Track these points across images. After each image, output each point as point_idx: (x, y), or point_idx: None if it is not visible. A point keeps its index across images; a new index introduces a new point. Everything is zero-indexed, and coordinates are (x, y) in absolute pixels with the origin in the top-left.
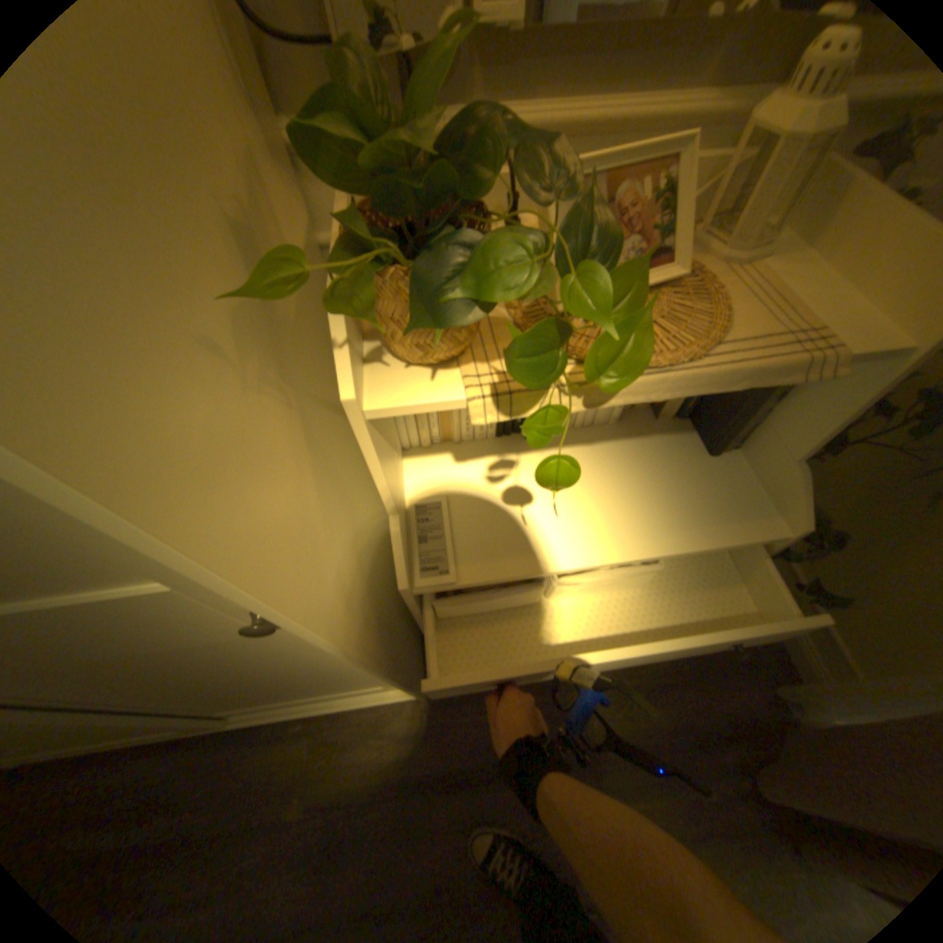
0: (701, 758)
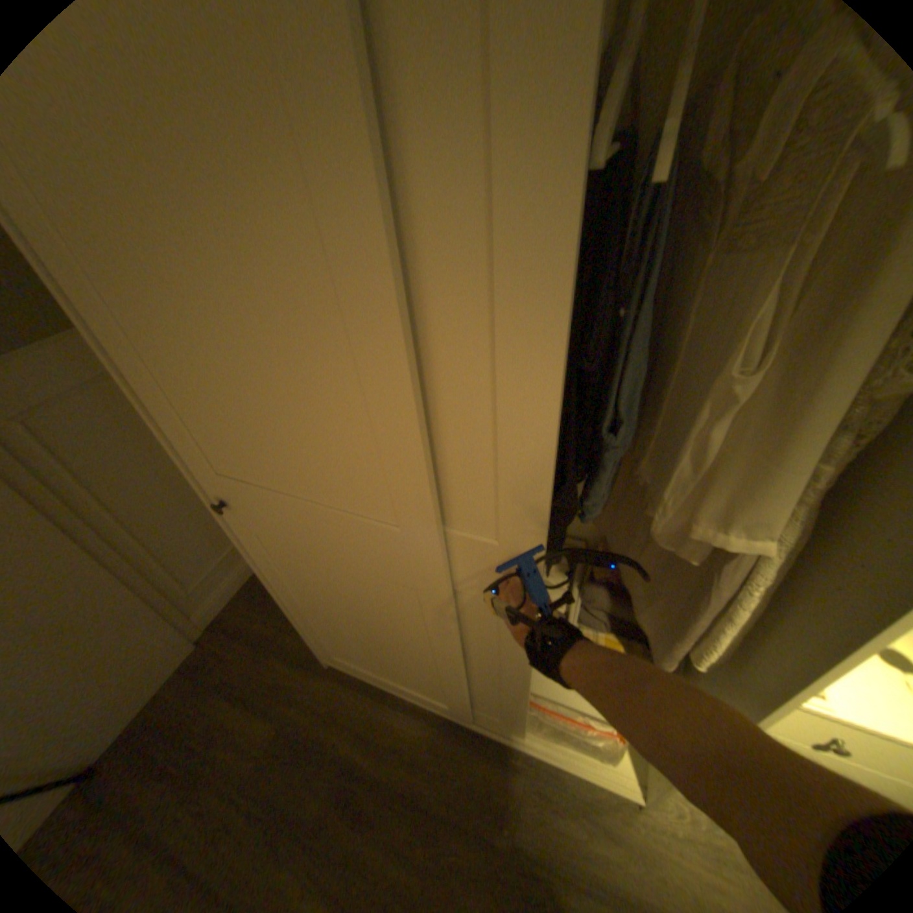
0: None
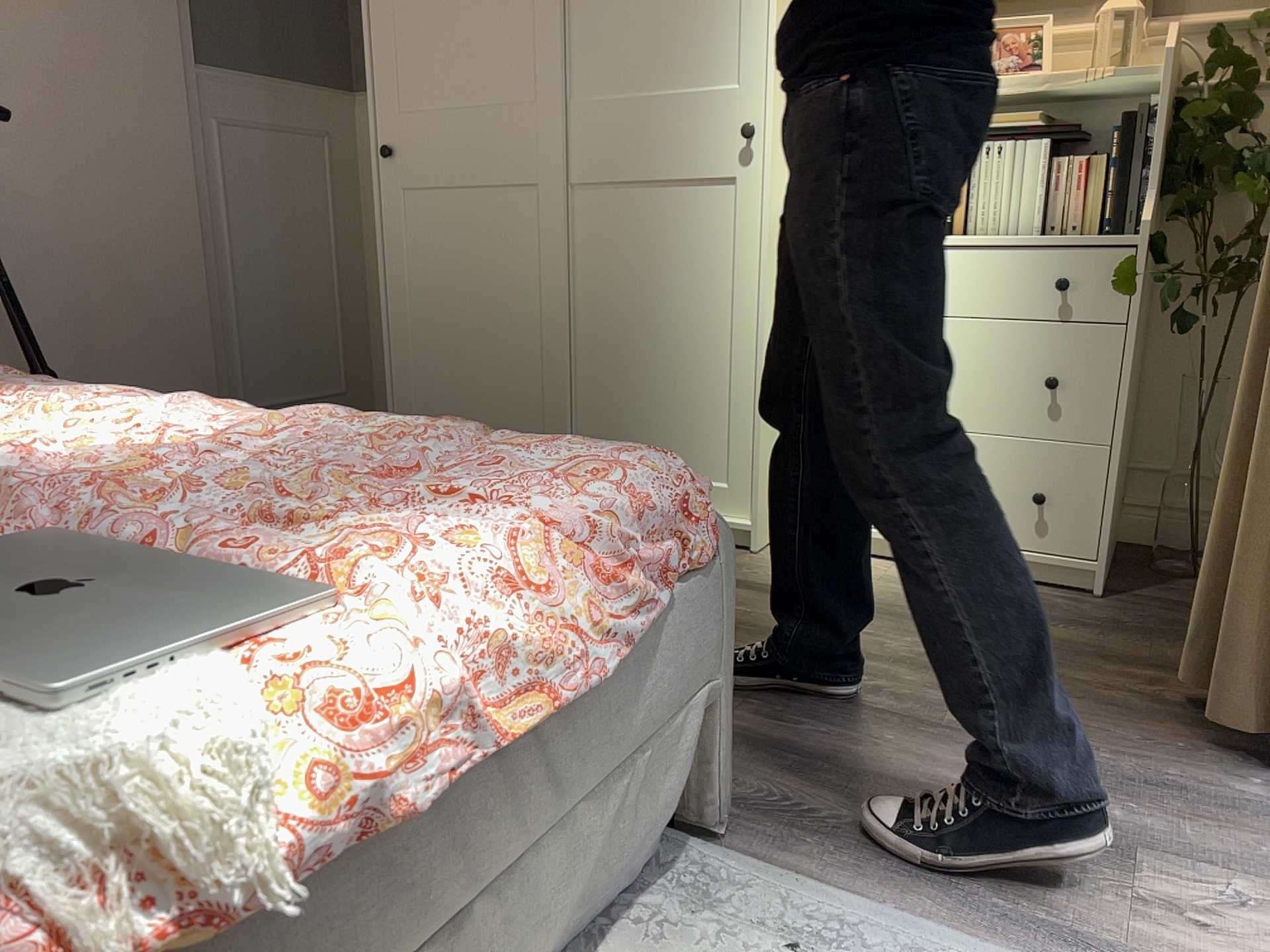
0: (1100, 666)
